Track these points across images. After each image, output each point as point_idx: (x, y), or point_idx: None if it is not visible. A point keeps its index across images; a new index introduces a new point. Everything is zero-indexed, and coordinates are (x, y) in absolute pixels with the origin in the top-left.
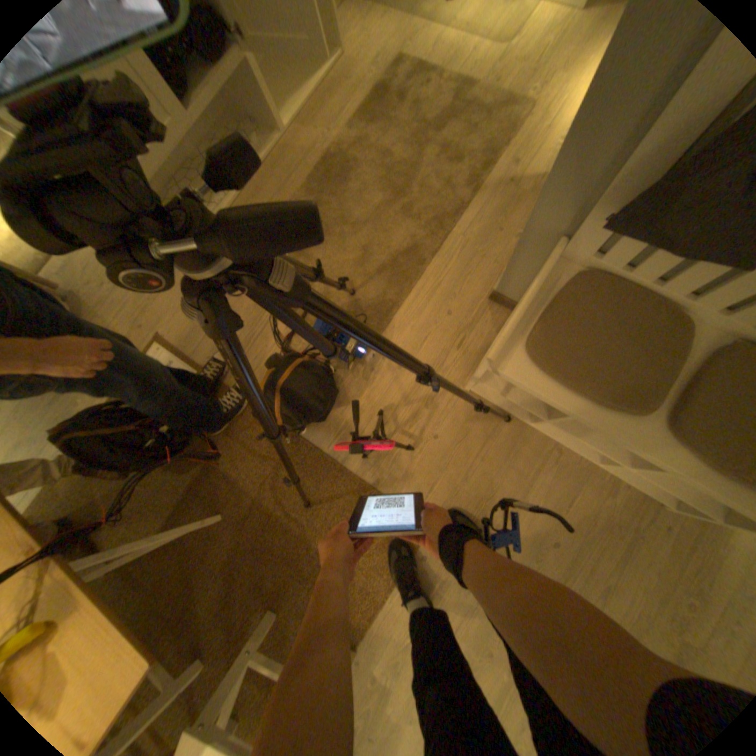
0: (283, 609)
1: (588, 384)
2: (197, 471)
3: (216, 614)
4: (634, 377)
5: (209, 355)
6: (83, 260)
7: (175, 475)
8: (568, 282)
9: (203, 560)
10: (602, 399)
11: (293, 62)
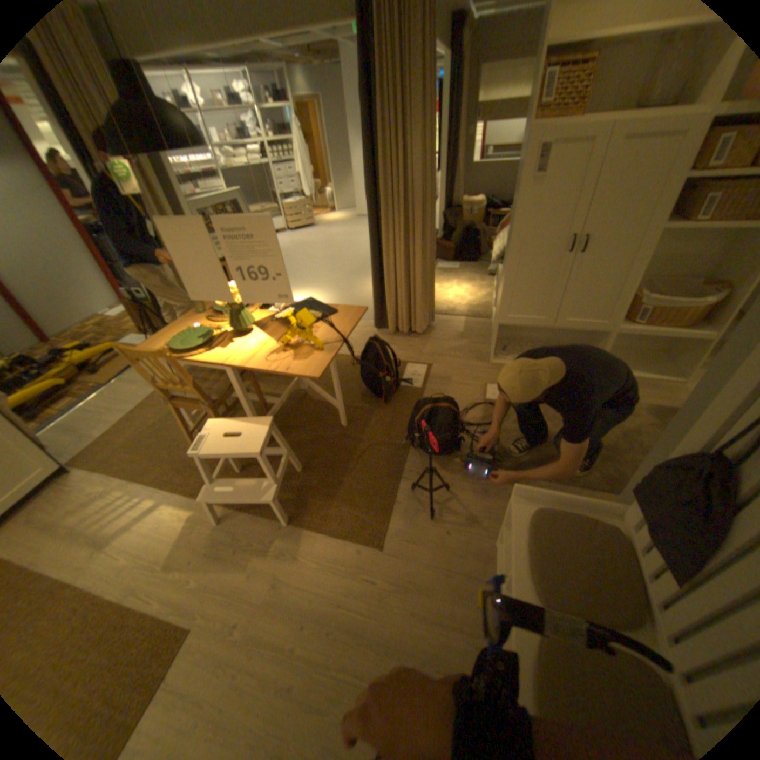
0: (311, 466)
1: (542, 560)
2: (368, 407)
3: (295, 442)
4: (569, 593)
5: (434, 390)
6: (453, 325)
7: (362, 399)
8: (608, 528)
9: (322, 427)
10: (537, 573)
11: (649, 361)
